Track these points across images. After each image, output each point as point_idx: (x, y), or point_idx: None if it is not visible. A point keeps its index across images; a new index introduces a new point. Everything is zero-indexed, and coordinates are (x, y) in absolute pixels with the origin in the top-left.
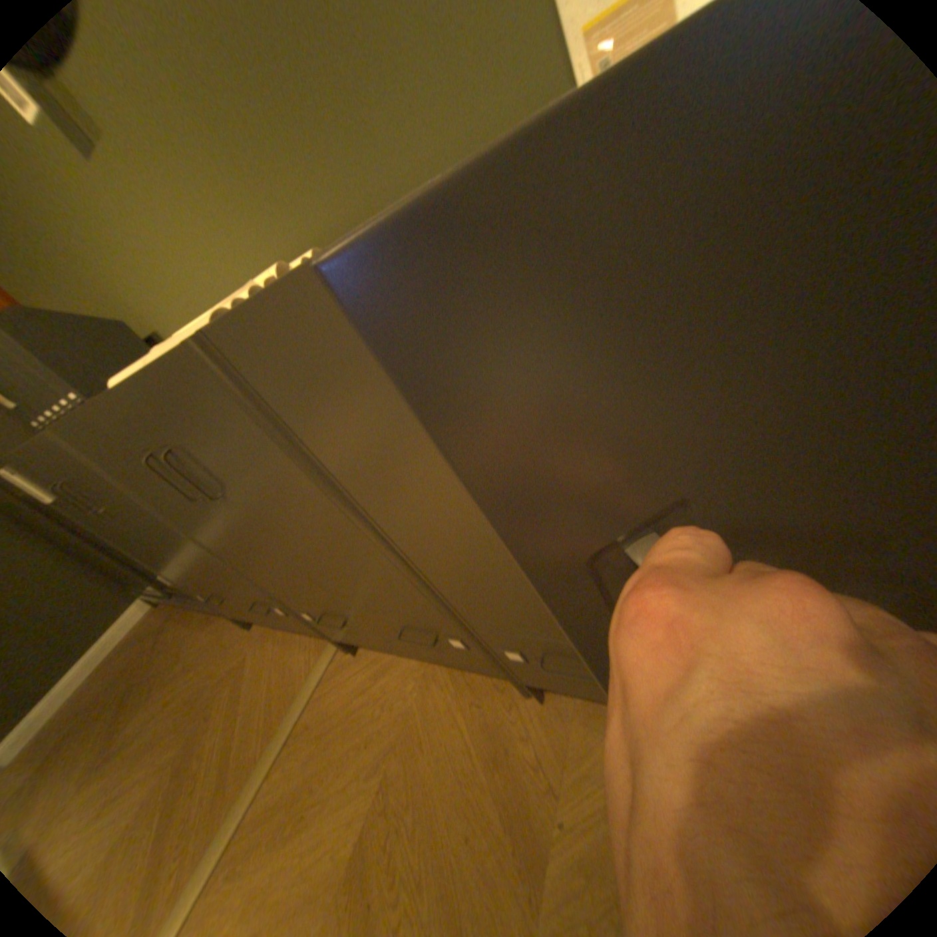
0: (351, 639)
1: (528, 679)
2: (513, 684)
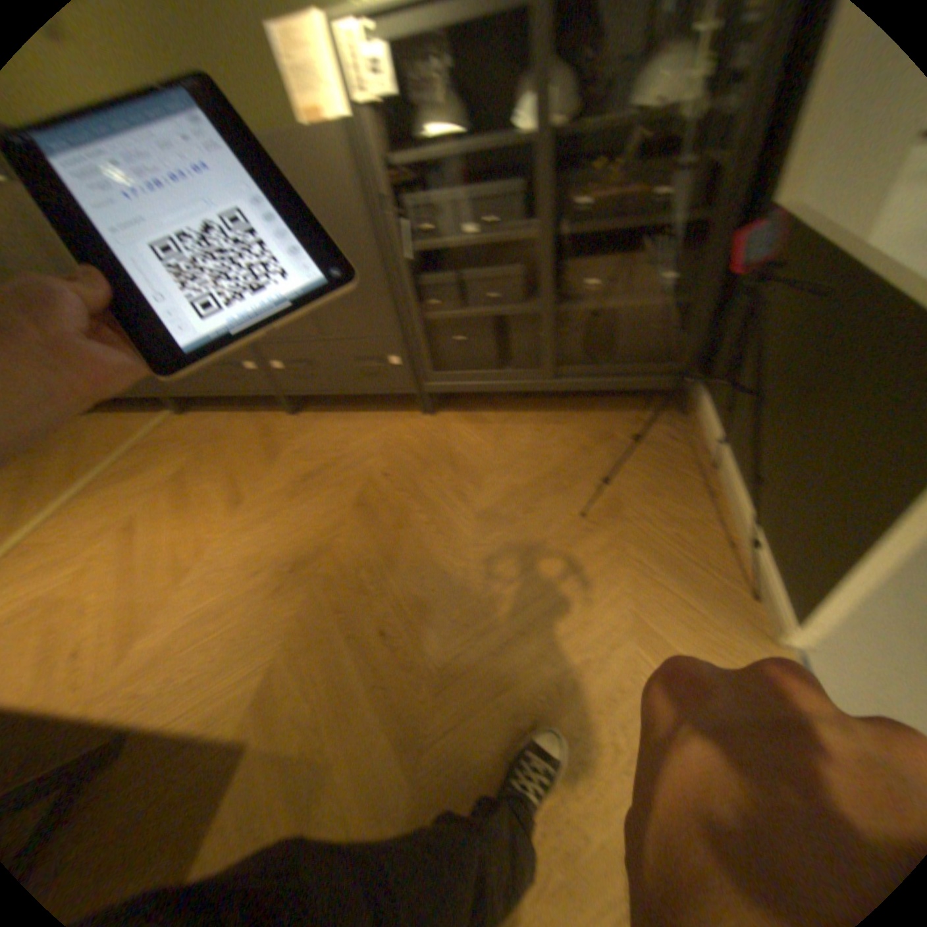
0: (188, 385)
1: (288, 384)
2: (283, 399)
